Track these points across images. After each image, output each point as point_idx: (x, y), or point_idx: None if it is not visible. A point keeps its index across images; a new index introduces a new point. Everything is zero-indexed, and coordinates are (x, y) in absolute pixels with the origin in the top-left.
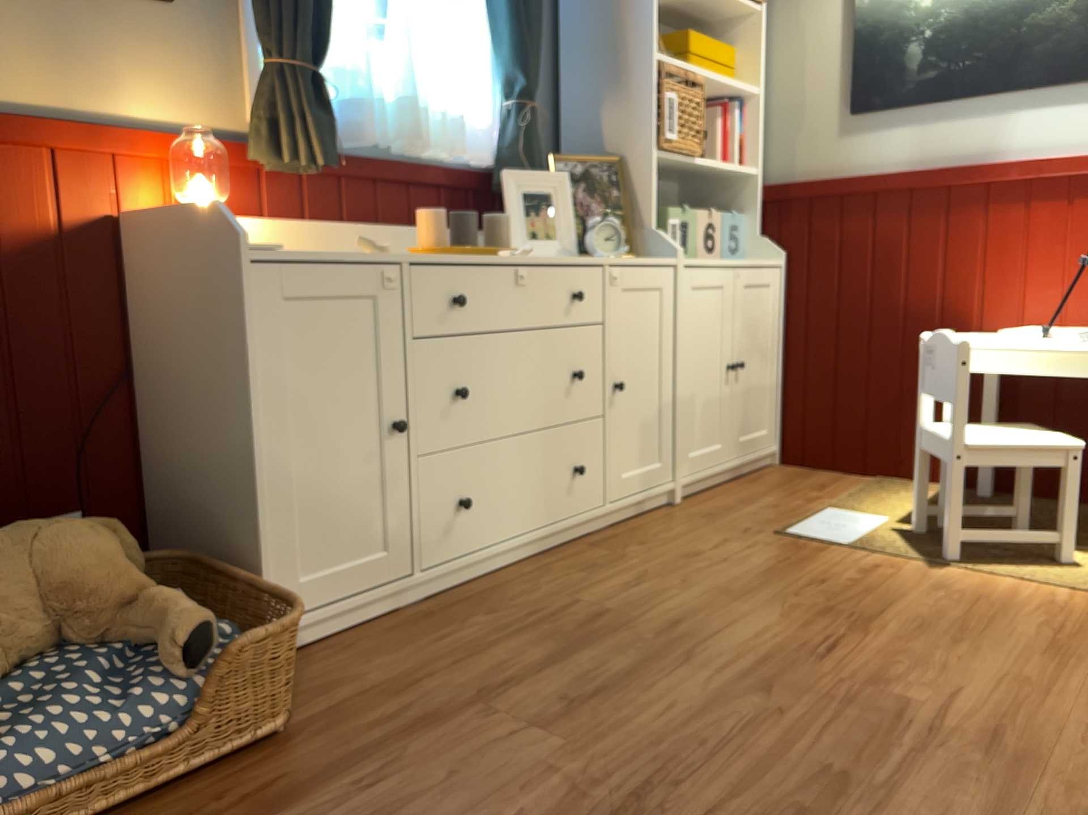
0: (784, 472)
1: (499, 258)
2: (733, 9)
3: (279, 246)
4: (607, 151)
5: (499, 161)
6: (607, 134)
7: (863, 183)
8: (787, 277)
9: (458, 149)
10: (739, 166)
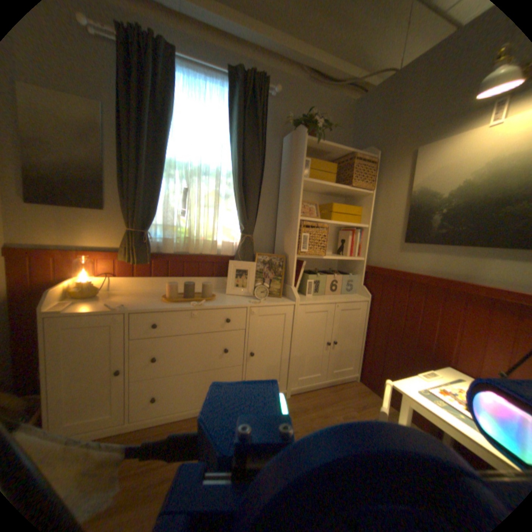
0: (357, 389)
1: (186, 307)
2: (359, 192)
3: (62, 310)
4: (284, 251)
5: (236, 255)
6: (285, 245)
7: (406, 276)
8: (371, 306)
9: (212, 252)
10: (357, 255)
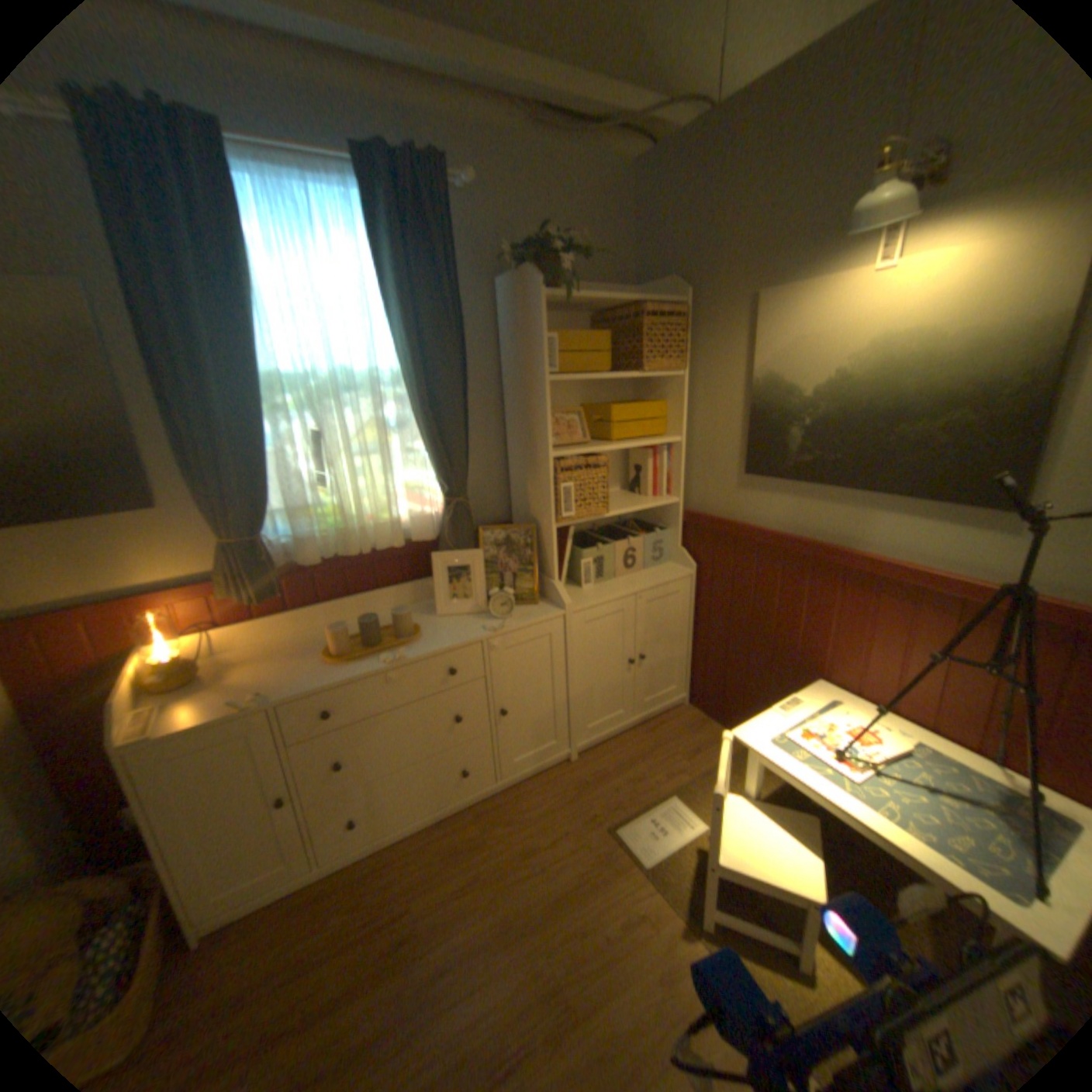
0: (684, 720)
1: (373, 670)
2: (659, 376)
3: (151, 735)
4: (532, 515)
5: (442, 536)
6: (531, 503)
7: (750, 534)
8: (698, 583)
9: (396, 545)
10: (666, 494)
